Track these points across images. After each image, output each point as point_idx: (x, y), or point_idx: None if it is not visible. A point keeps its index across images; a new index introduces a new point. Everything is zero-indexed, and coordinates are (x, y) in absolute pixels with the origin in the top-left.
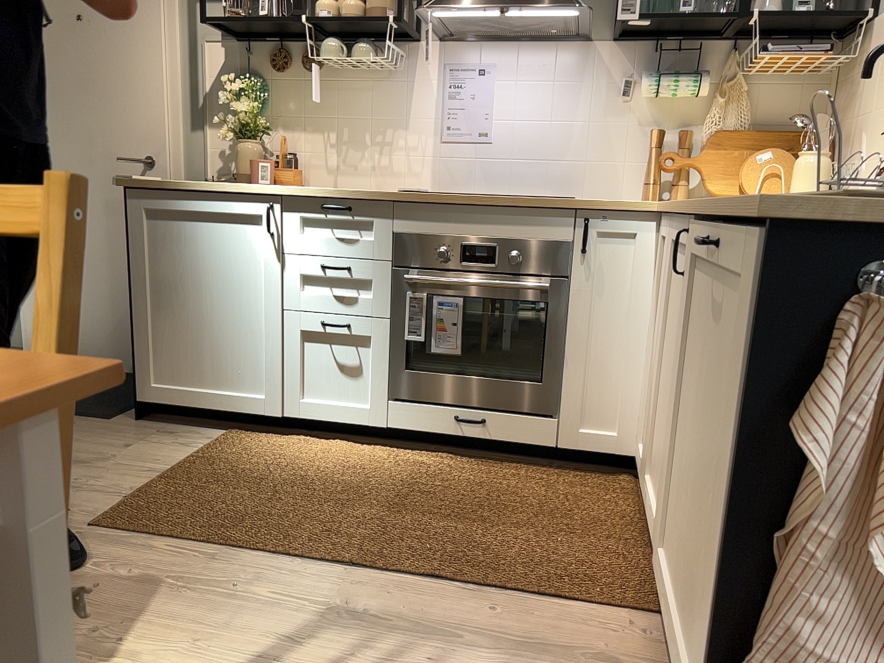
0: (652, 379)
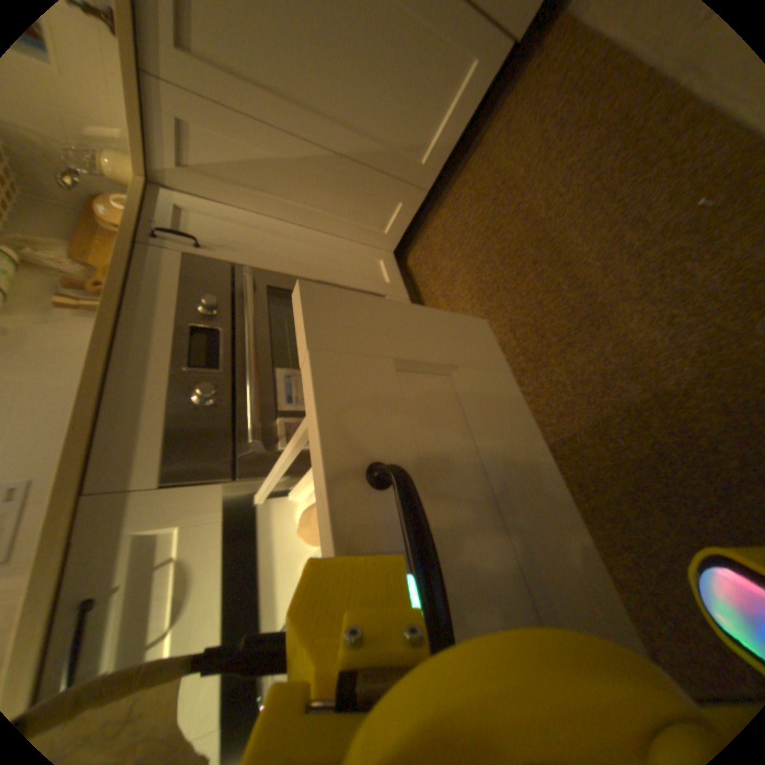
0: (335, 204)
